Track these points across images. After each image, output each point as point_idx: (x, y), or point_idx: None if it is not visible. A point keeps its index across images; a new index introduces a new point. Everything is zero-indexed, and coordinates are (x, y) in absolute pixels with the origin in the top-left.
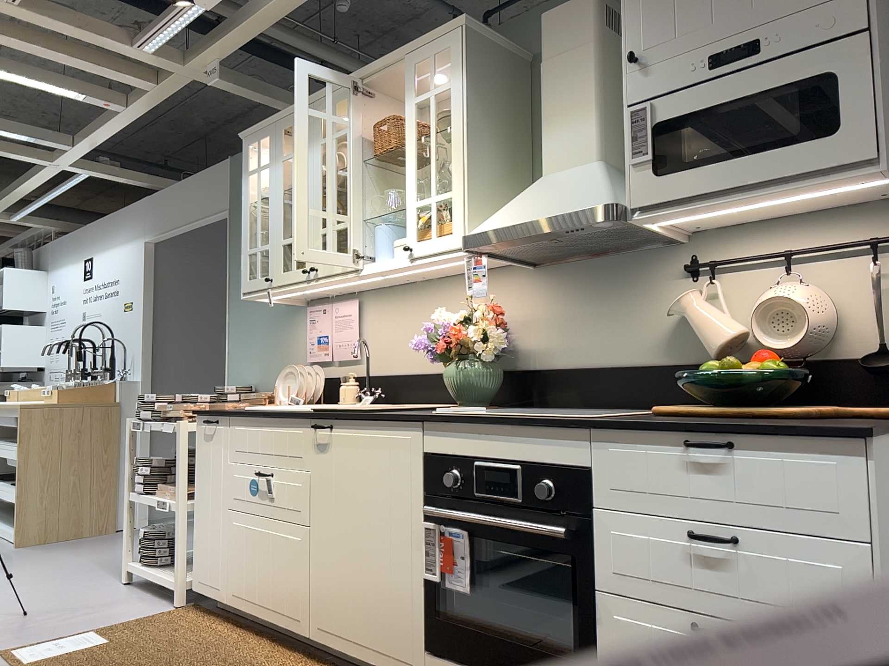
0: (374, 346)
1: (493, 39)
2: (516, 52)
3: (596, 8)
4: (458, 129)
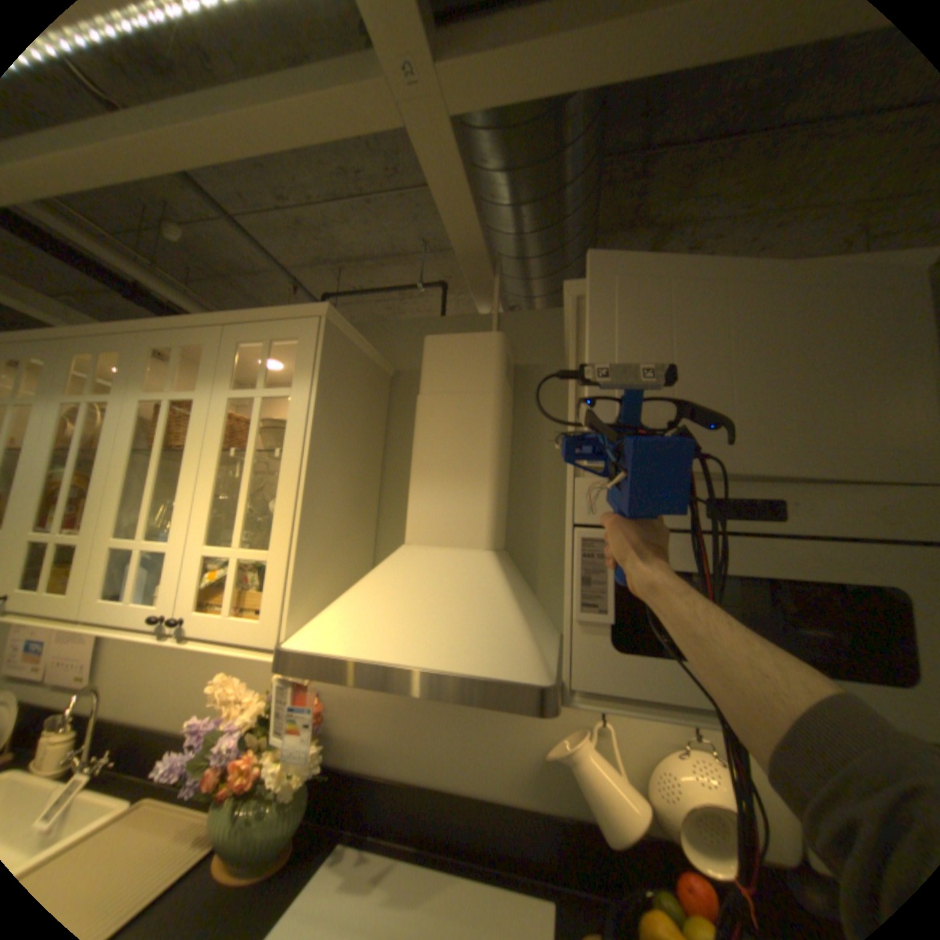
0: (119, 668)
1: (359, 341)
2: (381, 362)
3: (502, 350)
4: (293, 460)
